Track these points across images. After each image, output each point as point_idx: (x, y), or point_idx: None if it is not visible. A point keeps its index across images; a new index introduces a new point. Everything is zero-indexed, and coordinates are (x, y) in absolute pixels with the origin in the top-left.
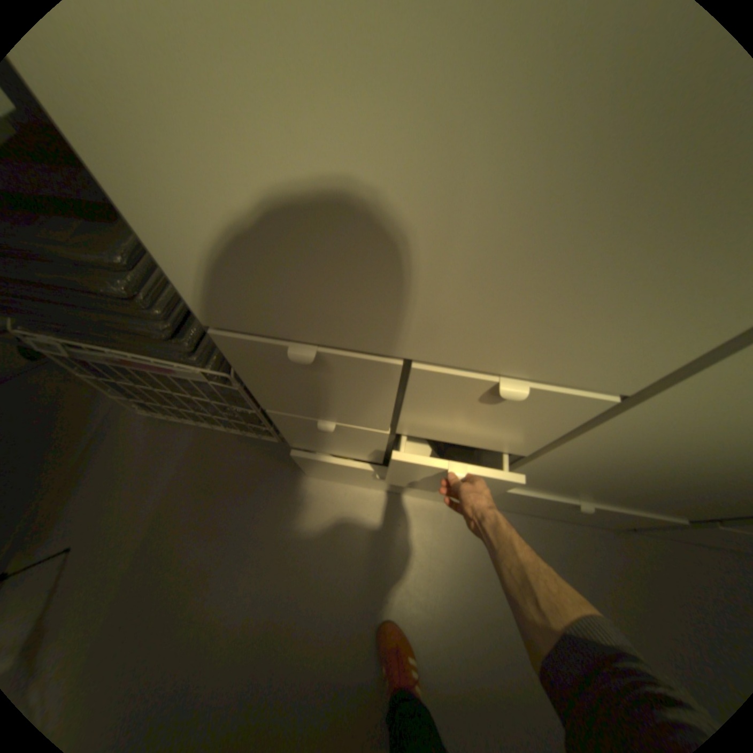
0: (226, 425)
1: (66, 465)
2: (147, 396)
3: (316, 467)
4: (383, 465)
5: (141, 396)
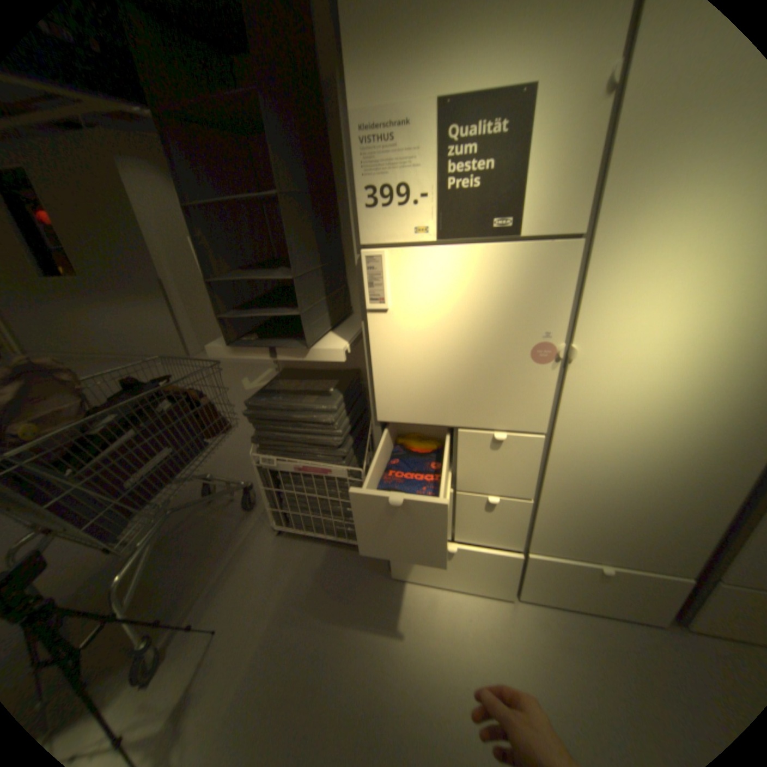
0: (336, 534)
1: (217, 571)
2: (294, 505)
3: (401, 566)
4: (451, 542)
5: (290, 506)
